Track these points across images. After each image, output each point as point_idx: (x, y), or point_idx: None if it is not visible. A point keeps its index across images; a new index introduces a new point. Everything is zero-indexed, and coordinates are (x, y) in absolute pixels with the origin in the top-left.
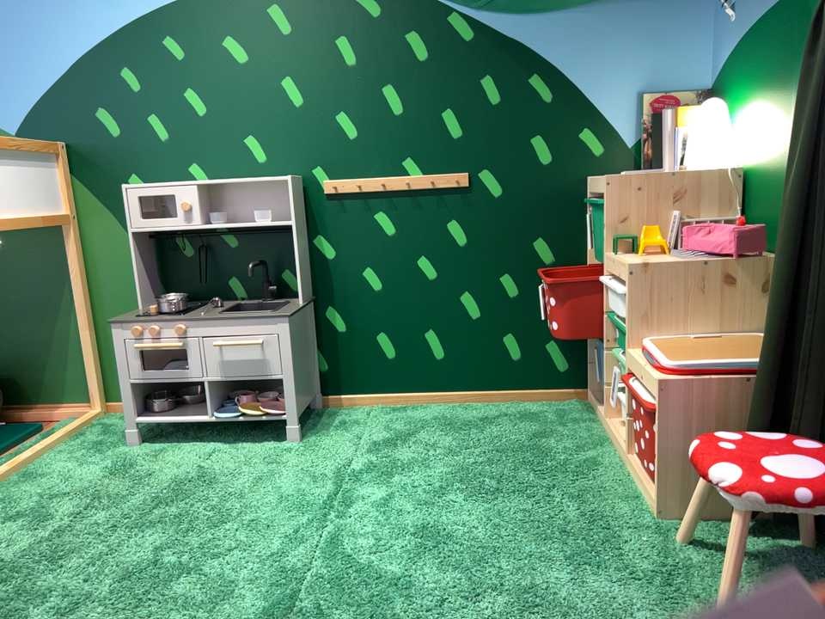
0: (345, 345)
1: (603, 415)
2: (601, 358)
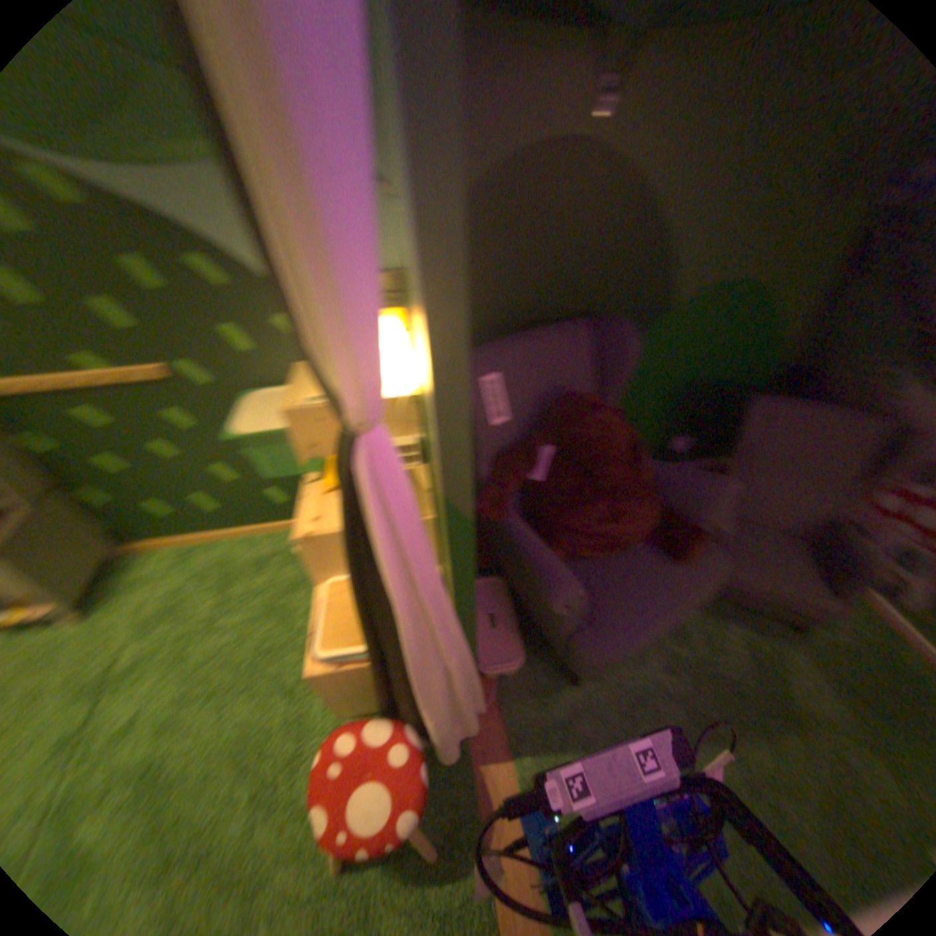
0: (110, 516)
1: None
2: None
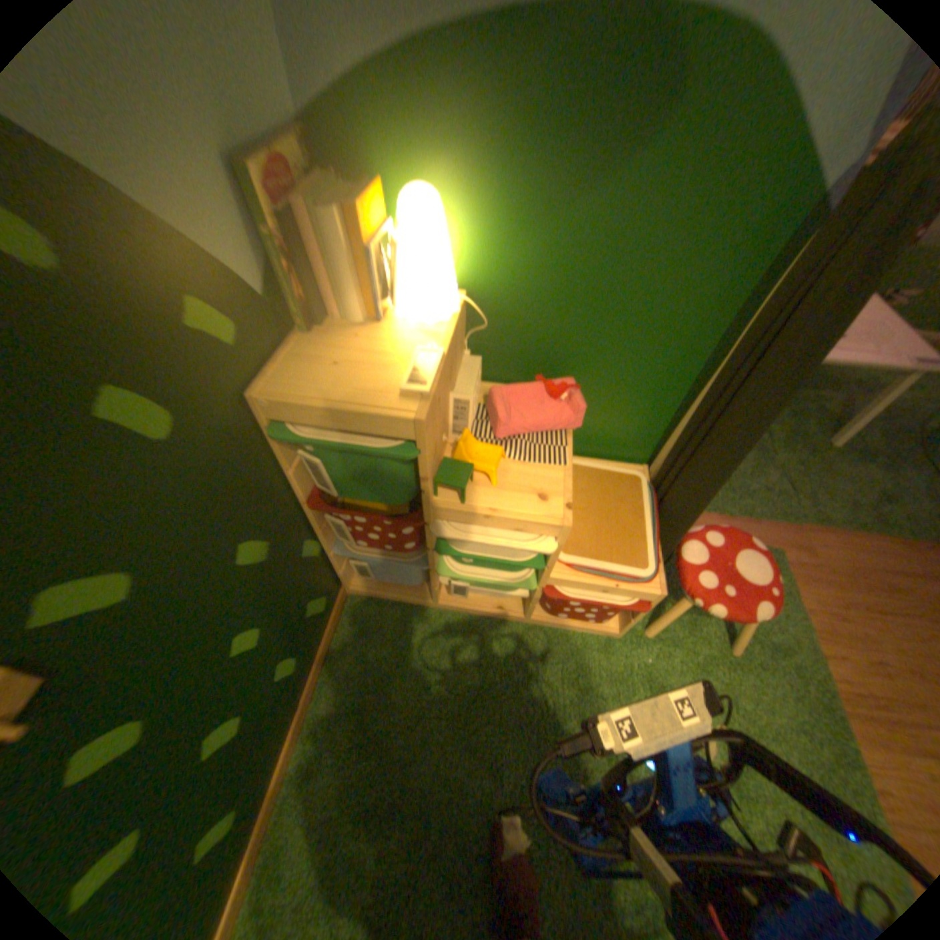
0: None
1: (423, 598)
2: (409, 571)
